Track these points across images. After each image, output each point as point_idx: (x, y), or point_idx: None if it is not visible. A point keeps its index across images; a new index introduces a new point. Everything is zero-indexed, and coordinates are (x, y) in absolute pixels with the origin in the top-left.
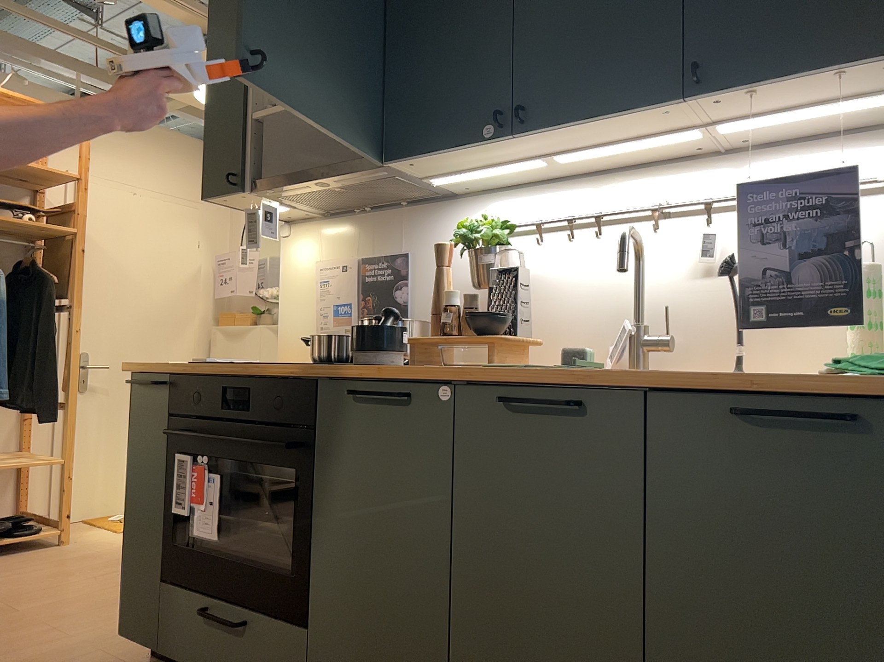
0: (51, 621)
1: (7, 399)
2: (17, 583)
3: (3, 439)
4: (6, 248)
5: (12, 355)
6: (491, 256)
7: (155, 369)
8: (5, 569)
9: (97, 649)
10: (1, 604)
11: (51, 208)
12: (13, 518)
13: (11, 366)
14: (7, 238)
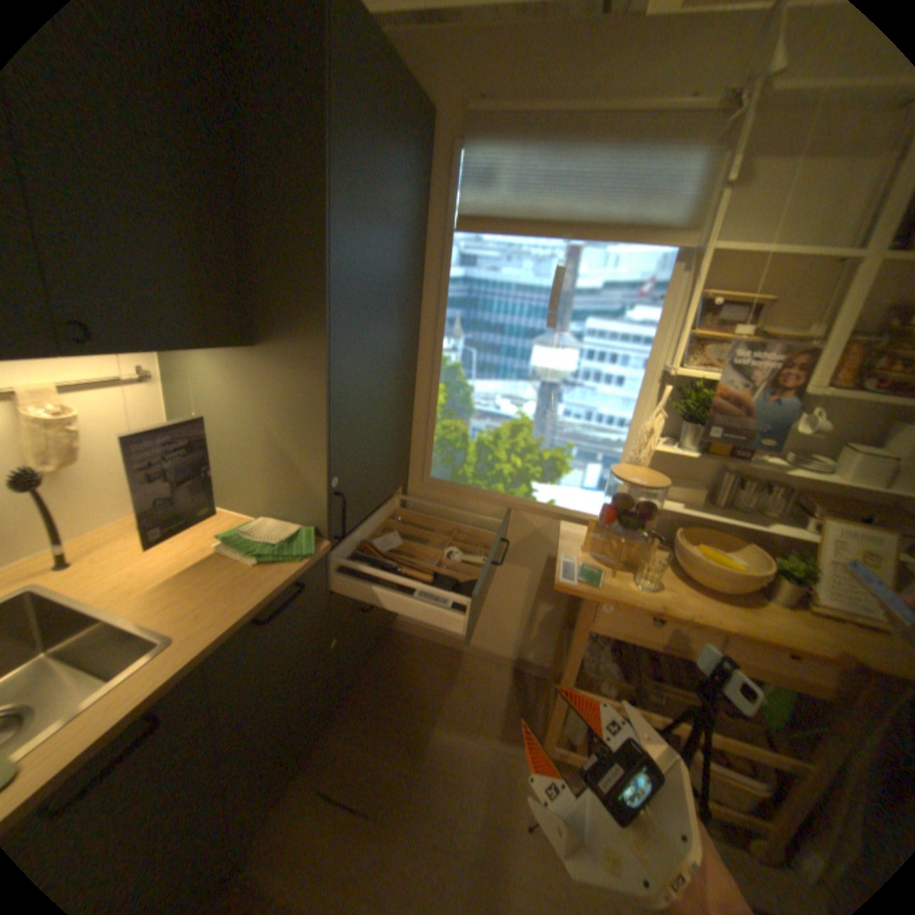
0: None
1: None
2: None
3: None
4: None
5: None
6: None
7: None
8: None
9: None
10: None
11: None
12: None
13: None
14: None
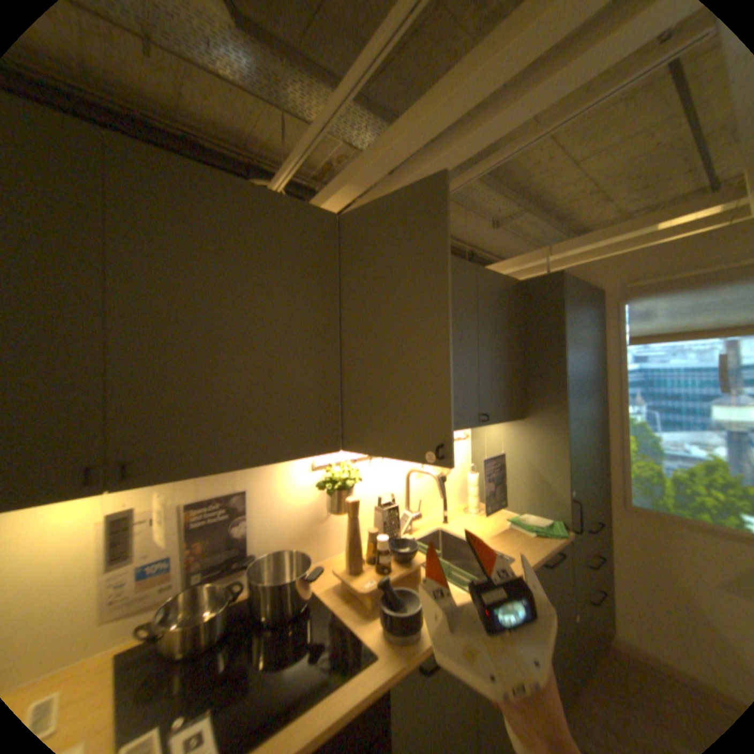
0: None
1: None
2: None
3: None
4: None
5: None
6: (353, 493)
7: None
8: None
9: None
10: None
11: None
12: None
13: None
14: None
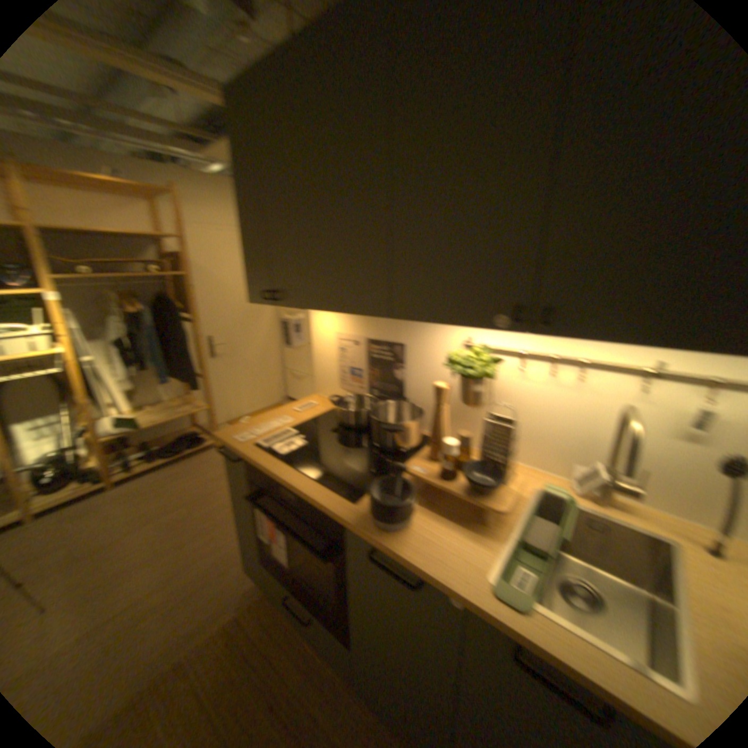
0: (210, 530)
1: (168, 374)
2: (193, 488)
3: (173, 391)
4: (142, 282)
5: (164, 350)
6: (478, 386)
7: (229, 450)
8: (187, 473)
9: (234, 561)
10: (184, 511)
11: (163, 249)
12: (187, 437)
13: (165, 356)
14: (141, 275)
